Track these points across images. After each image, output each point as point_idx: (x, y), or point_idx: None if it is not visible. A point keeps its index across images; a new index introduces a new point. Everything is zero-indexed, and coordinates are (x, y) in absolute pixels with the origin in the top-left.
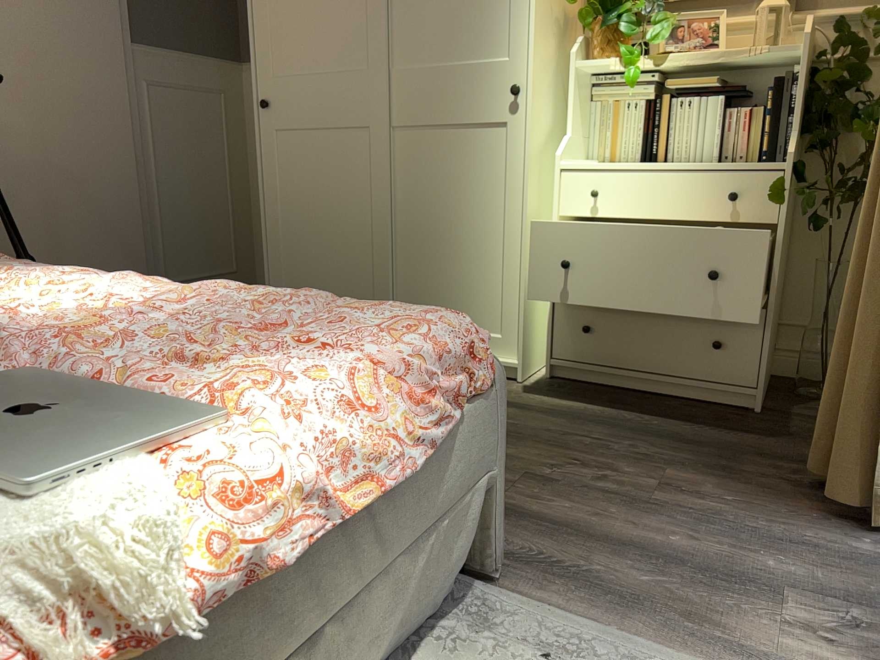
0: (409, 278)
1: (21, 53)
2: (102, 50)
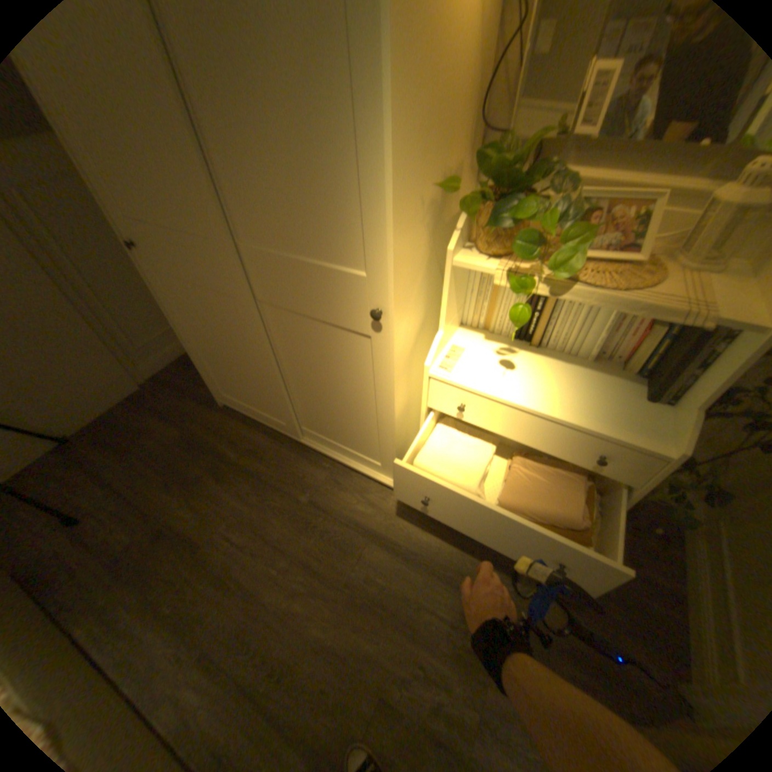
0: (303, 408)
1: None
2: None
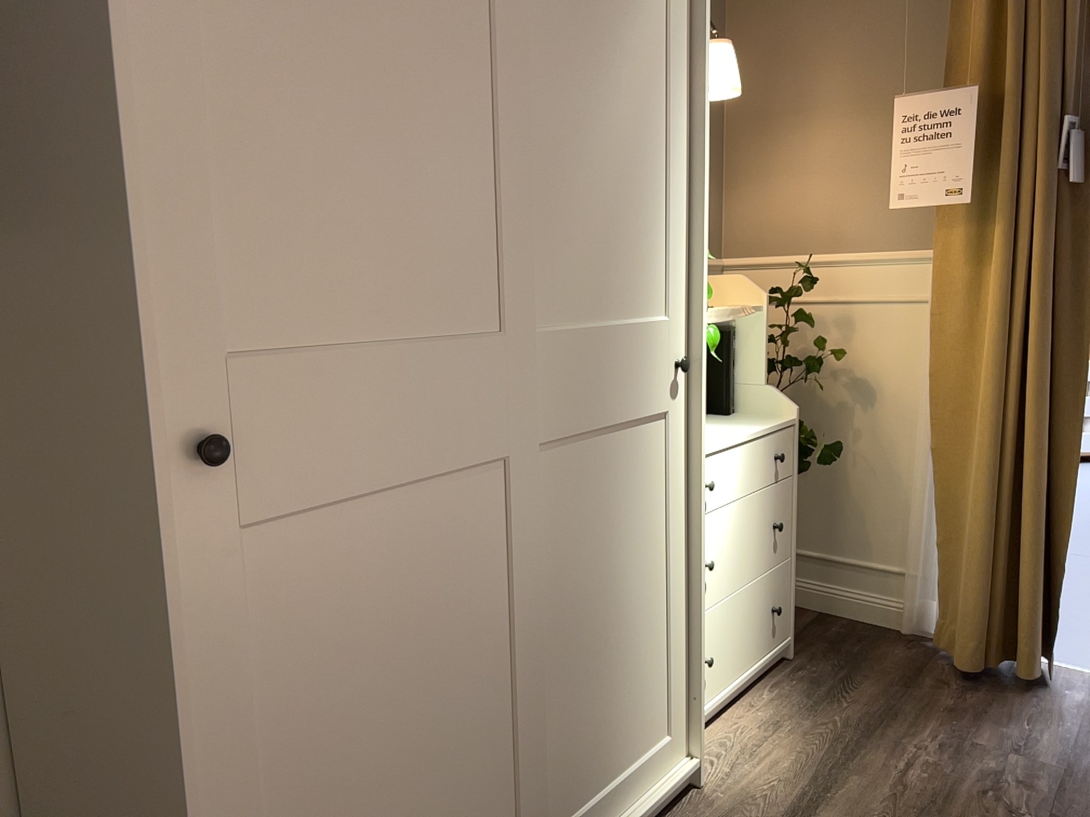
0: (554, 739)
1: None
2: None
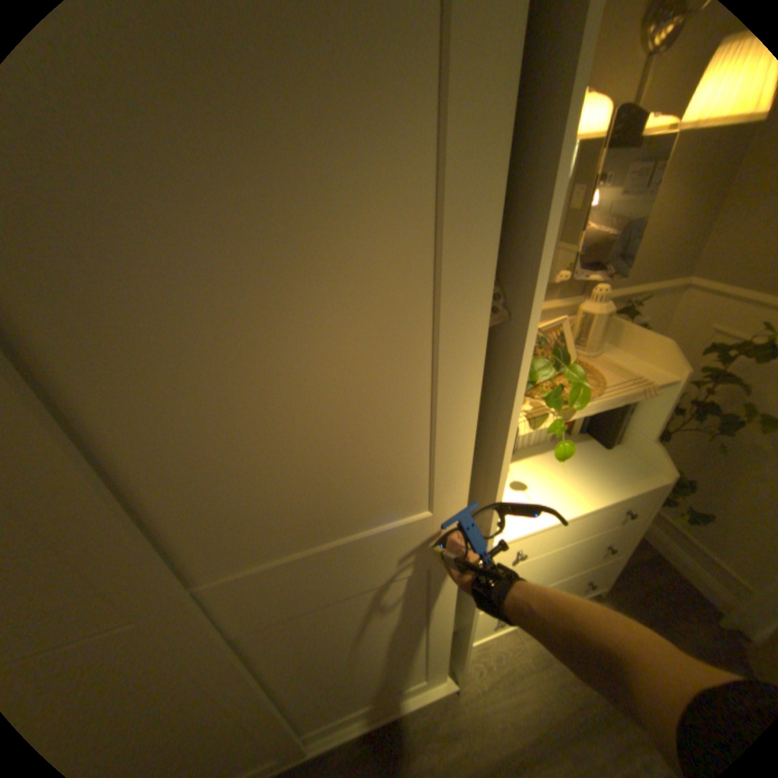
0: (306, 714)
1: None
2: None
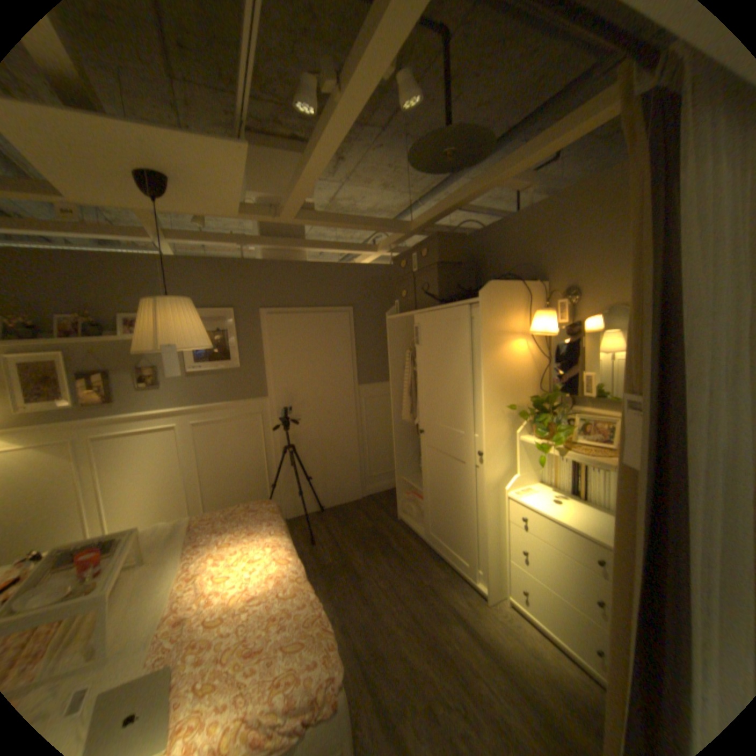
0: (444, 520)
1: (312, 402)
2: (343, 393)
